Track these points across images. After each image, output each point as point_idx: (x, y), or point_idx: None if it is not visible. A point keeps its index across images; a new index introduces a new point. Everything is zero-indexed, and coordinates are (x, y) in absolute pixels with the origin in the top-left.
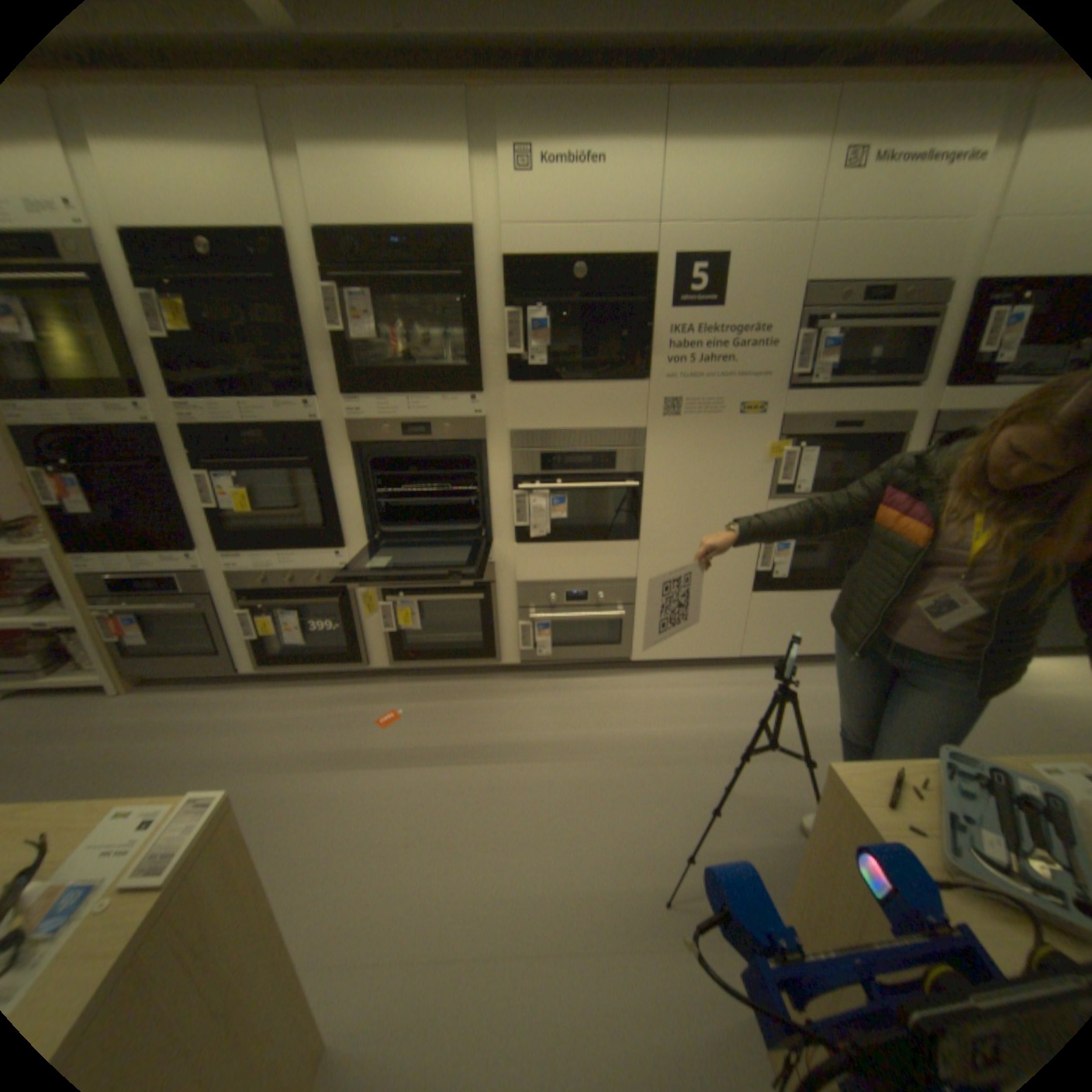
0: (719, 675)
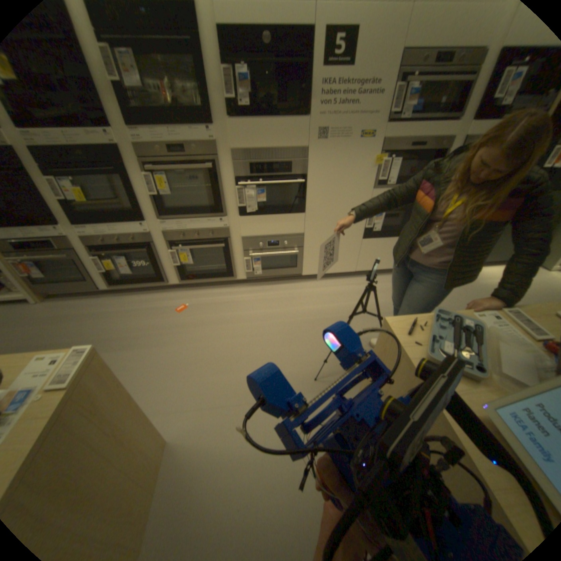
0: (344, 281)
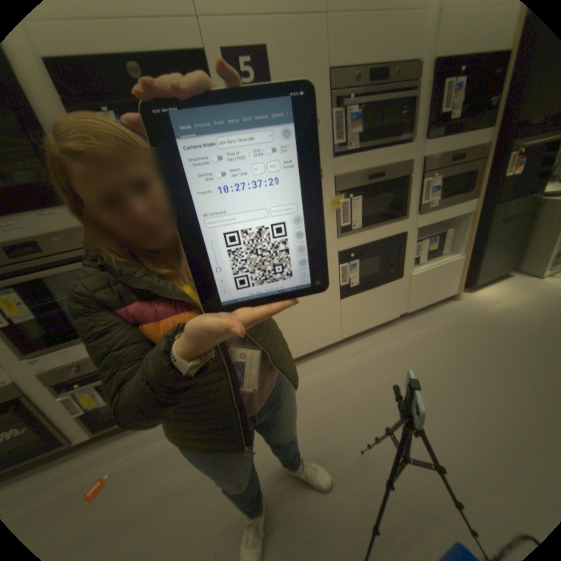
0: (332, 354)
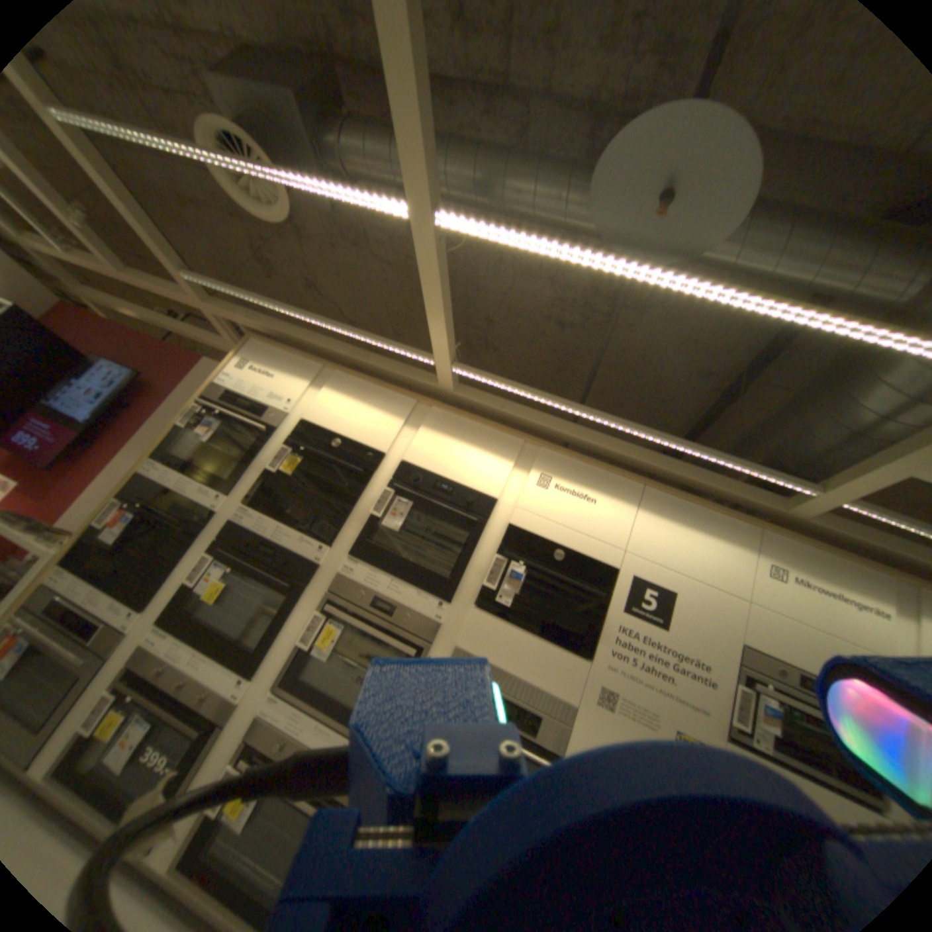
0: None
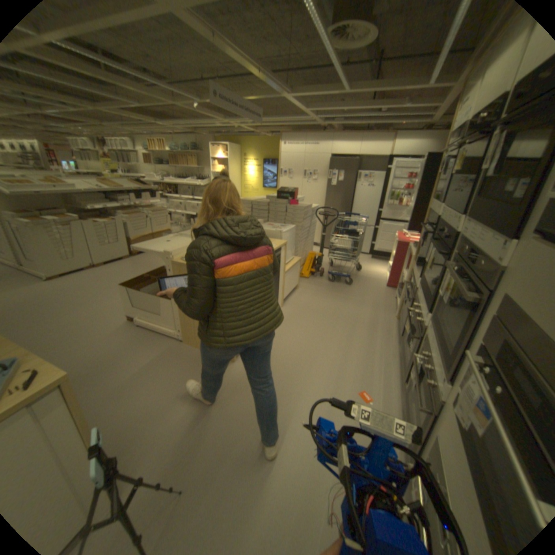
0: None
